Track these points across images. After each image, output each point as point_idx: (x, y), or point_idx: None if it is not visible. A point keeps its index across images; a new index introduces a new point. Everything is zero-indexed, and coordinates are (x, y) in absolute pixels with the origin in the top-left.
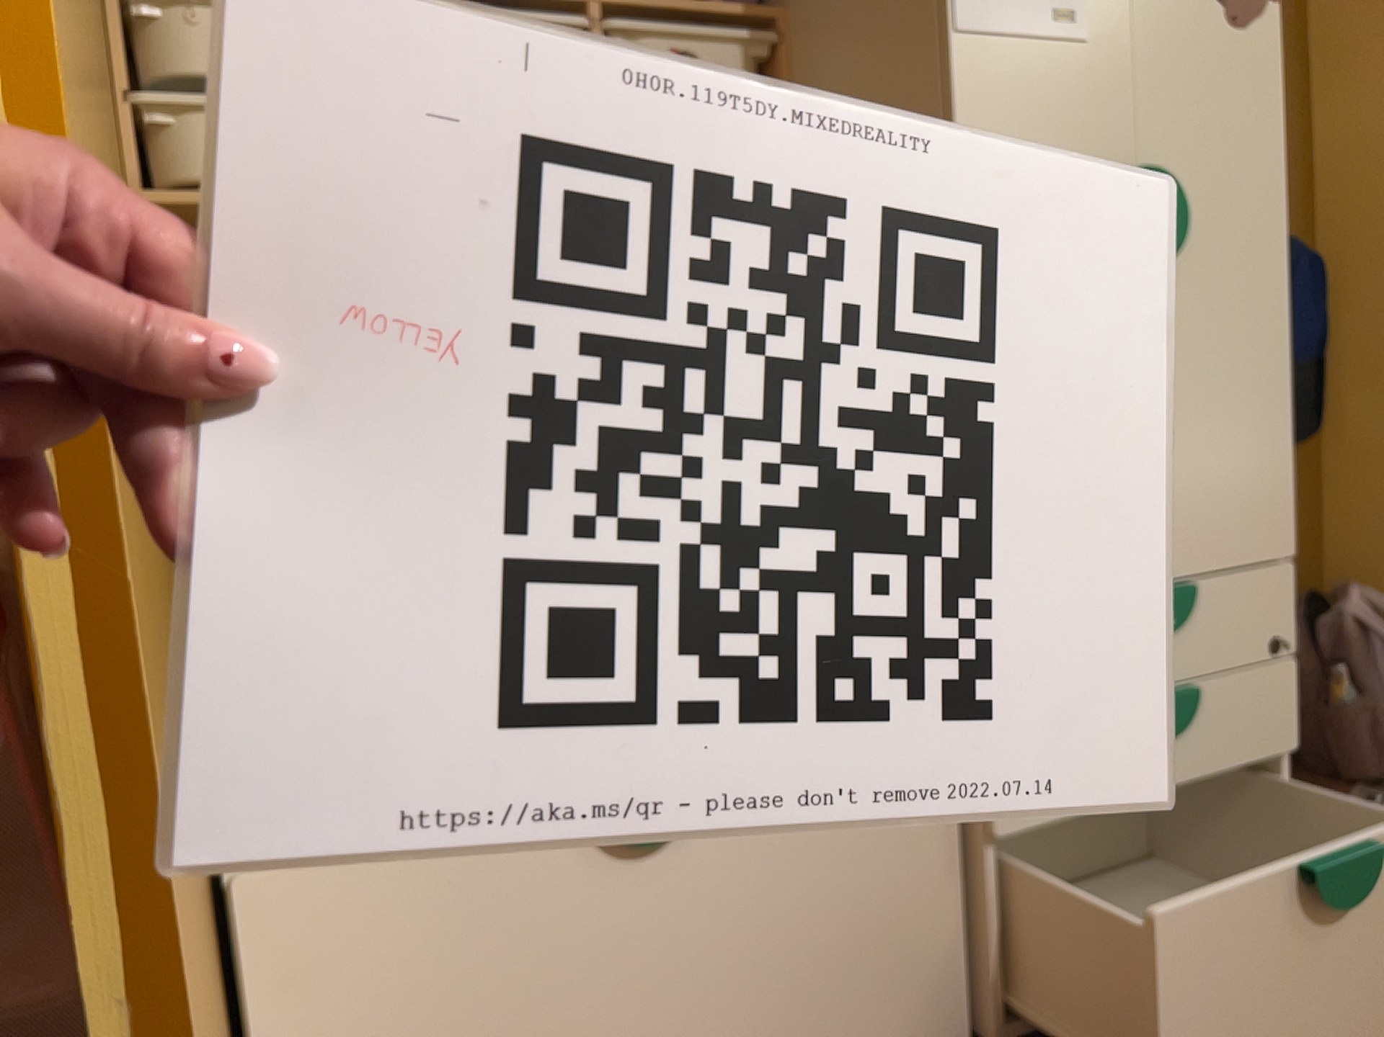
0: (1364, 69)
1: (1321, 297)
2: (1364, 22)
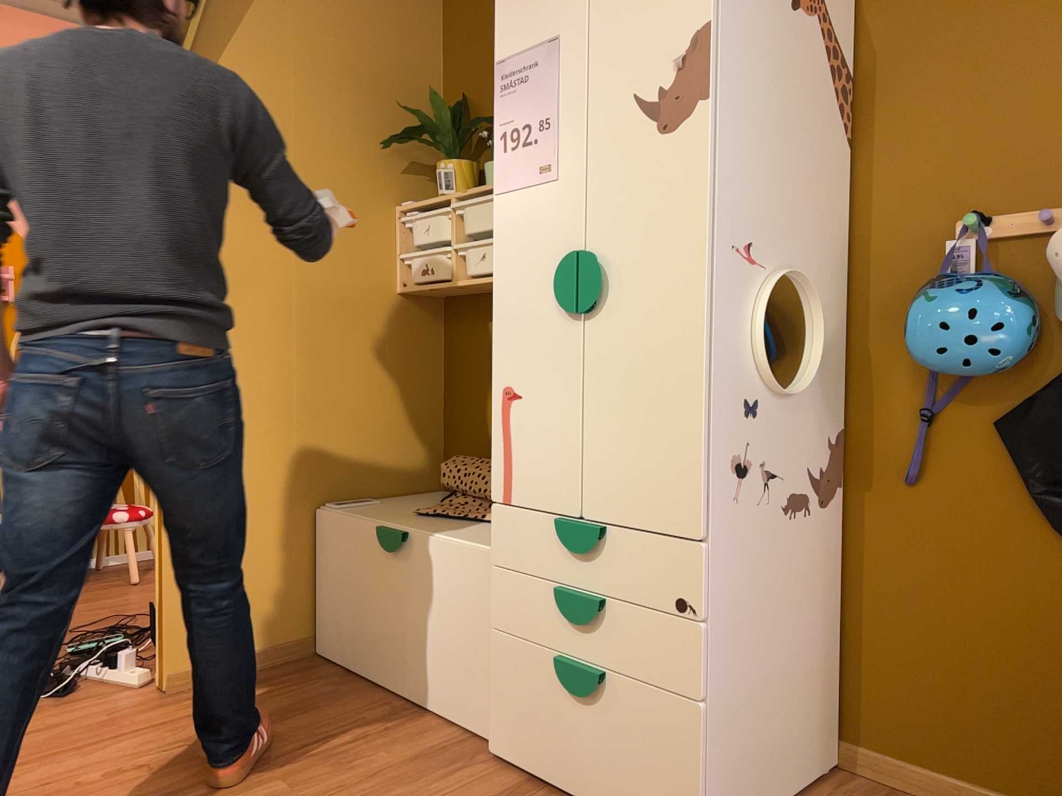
0: None
1: None
2: None
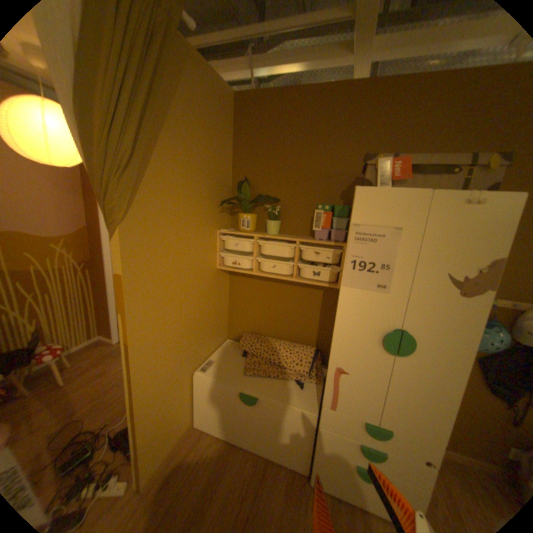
0: None
1: None
2: None
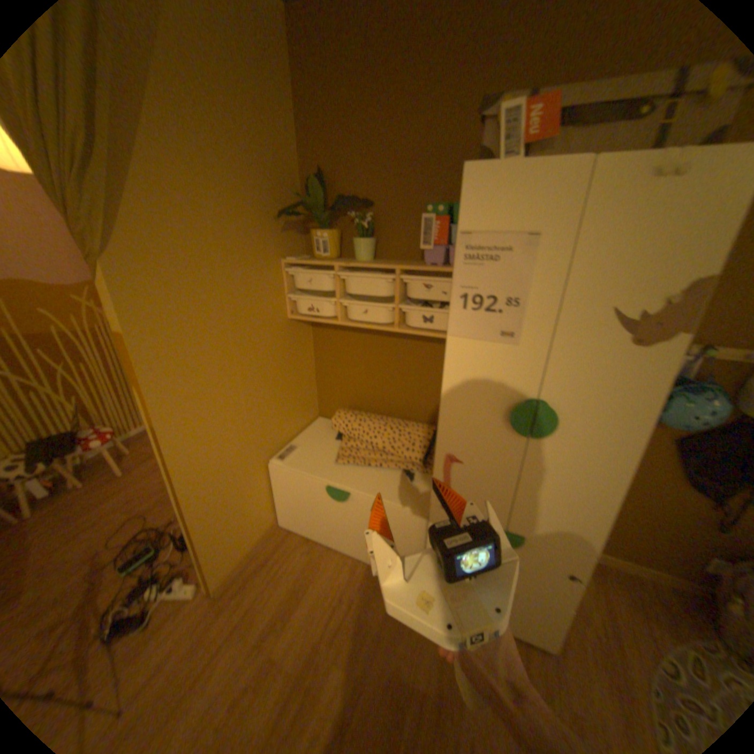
0: None
1: None
2: None
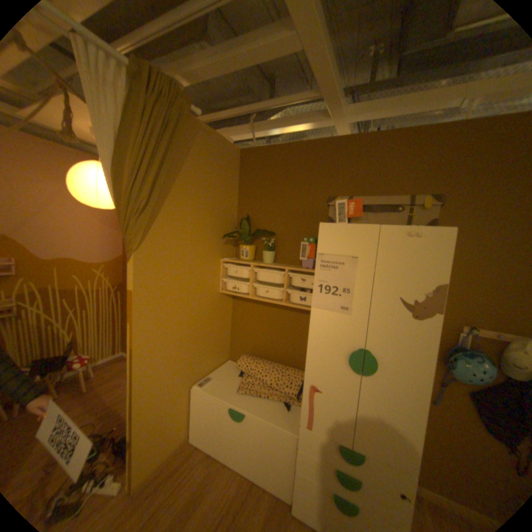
0: None
1: None
2: None
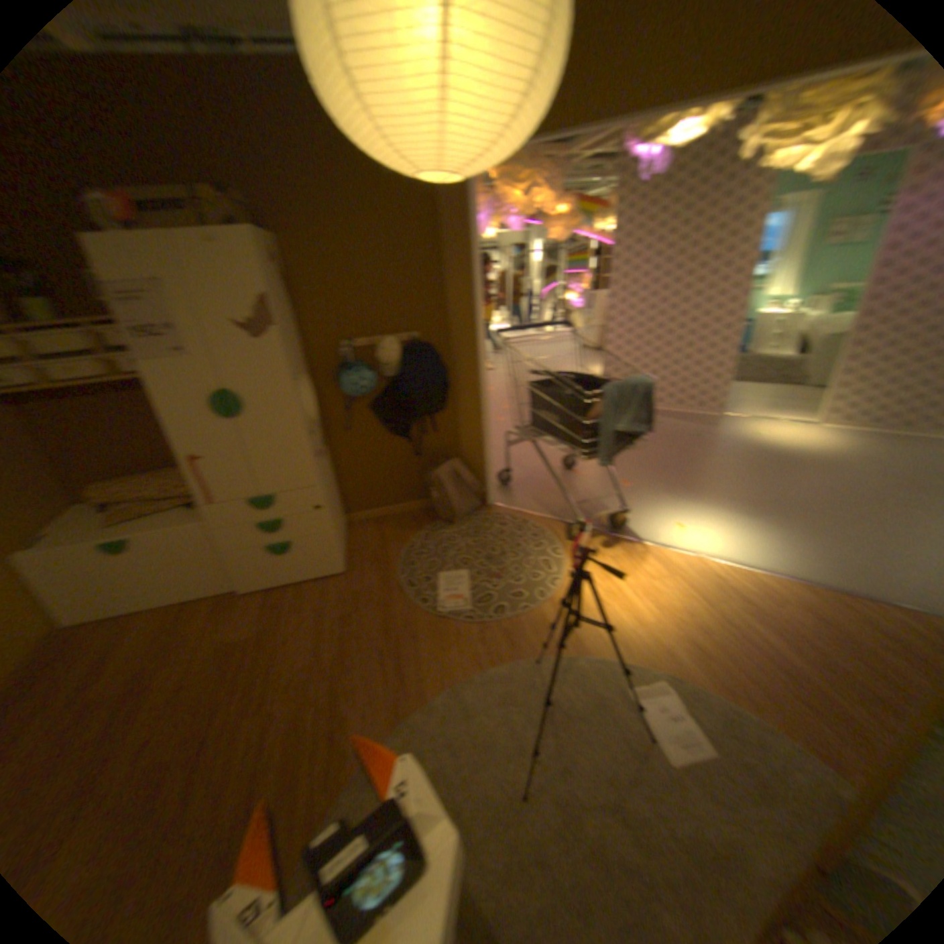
0: (455, 279)
1: (435, 369)
2: (454, 260)
